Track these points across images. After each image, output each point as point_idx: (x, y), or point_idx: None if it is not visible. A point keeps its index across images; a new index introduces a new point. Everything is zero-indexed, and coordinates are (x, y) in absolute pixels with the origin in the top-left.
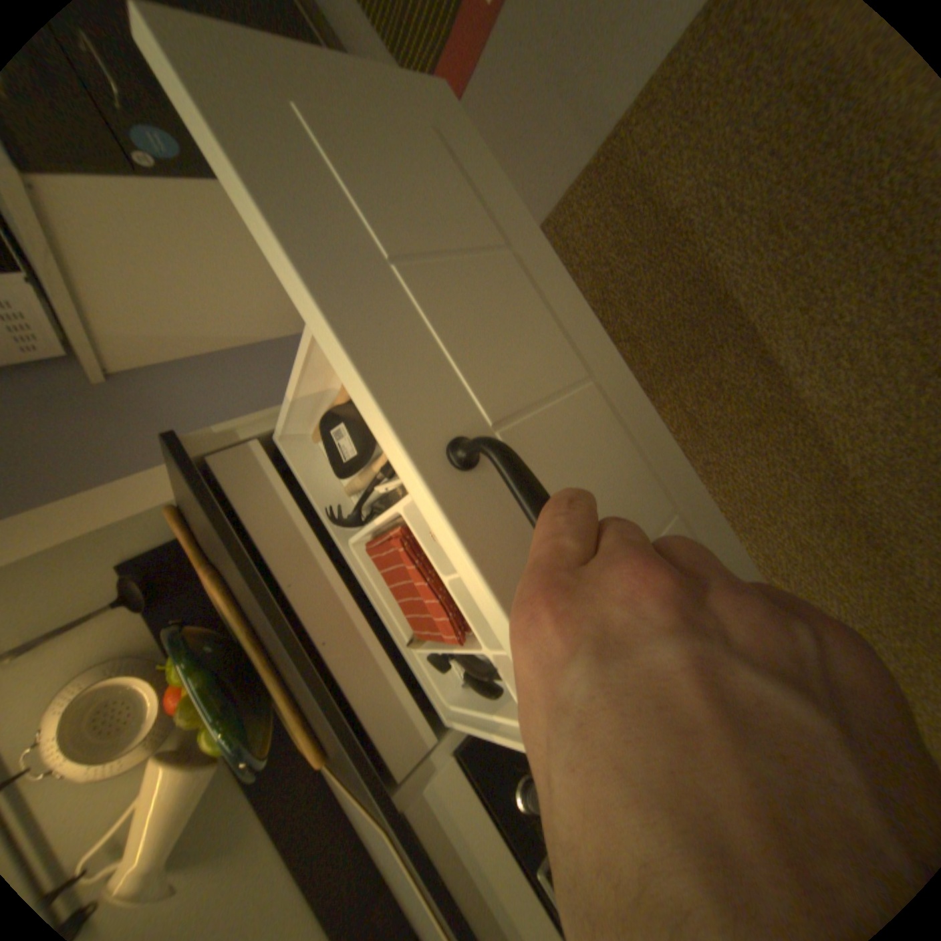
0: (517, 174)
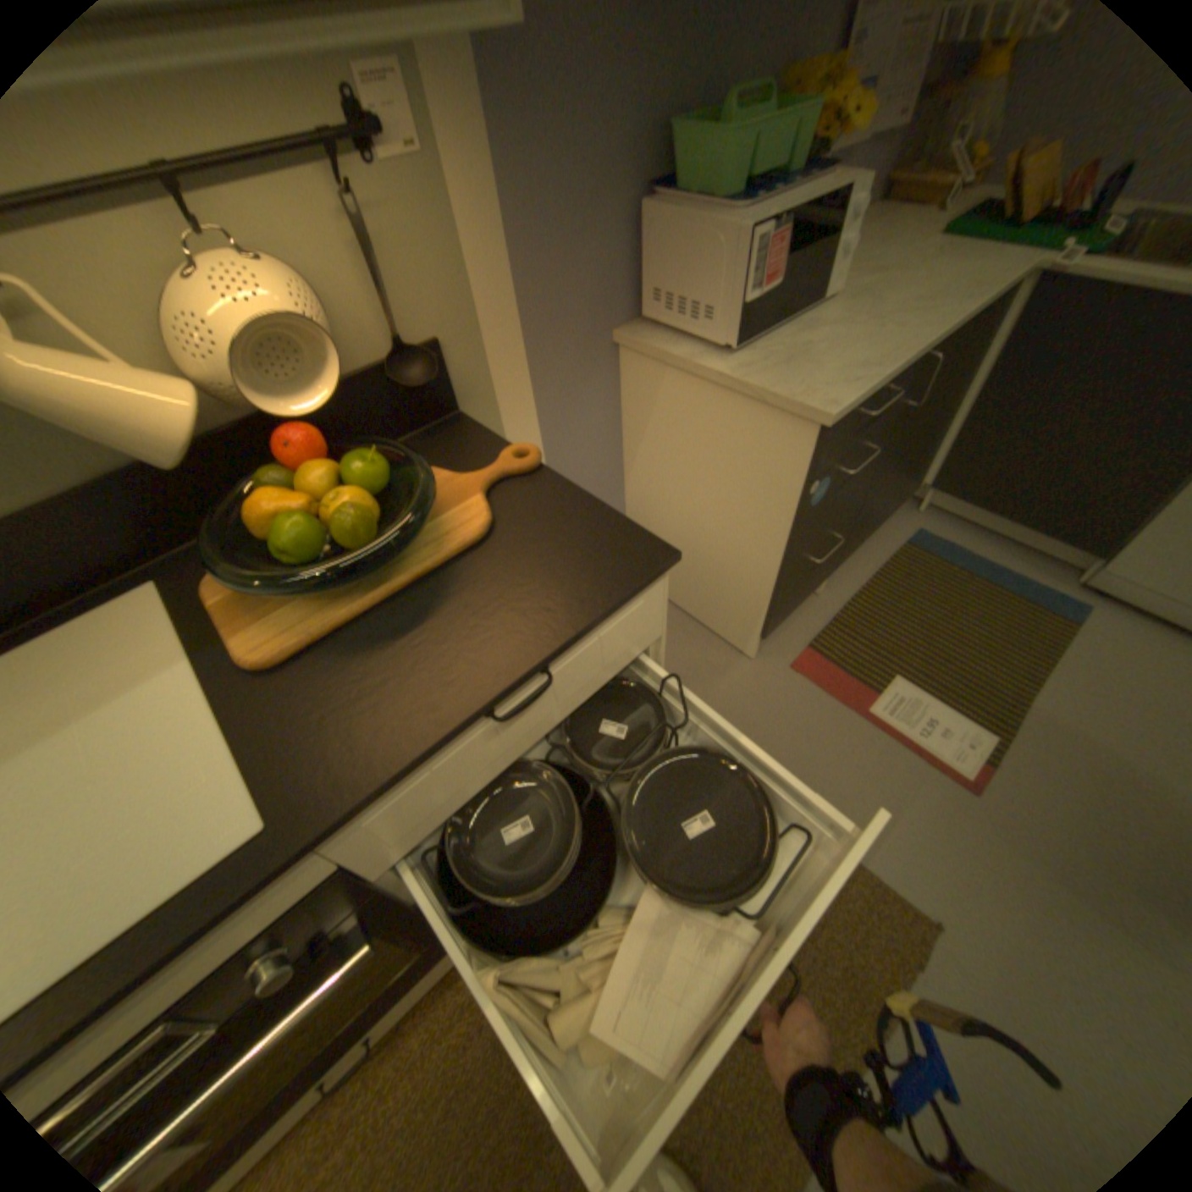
0: (769, 738)
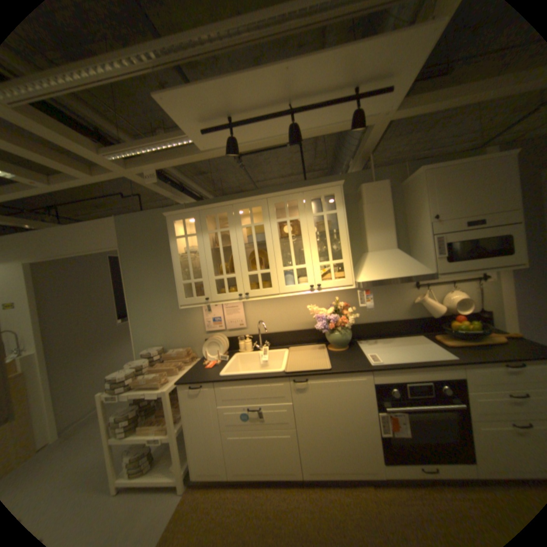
0: None
